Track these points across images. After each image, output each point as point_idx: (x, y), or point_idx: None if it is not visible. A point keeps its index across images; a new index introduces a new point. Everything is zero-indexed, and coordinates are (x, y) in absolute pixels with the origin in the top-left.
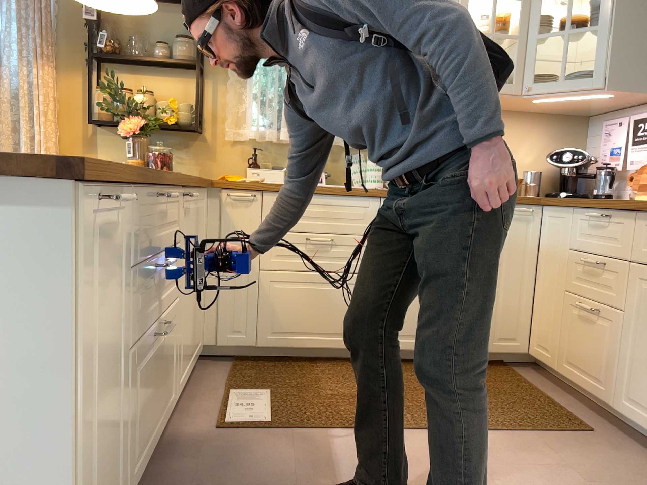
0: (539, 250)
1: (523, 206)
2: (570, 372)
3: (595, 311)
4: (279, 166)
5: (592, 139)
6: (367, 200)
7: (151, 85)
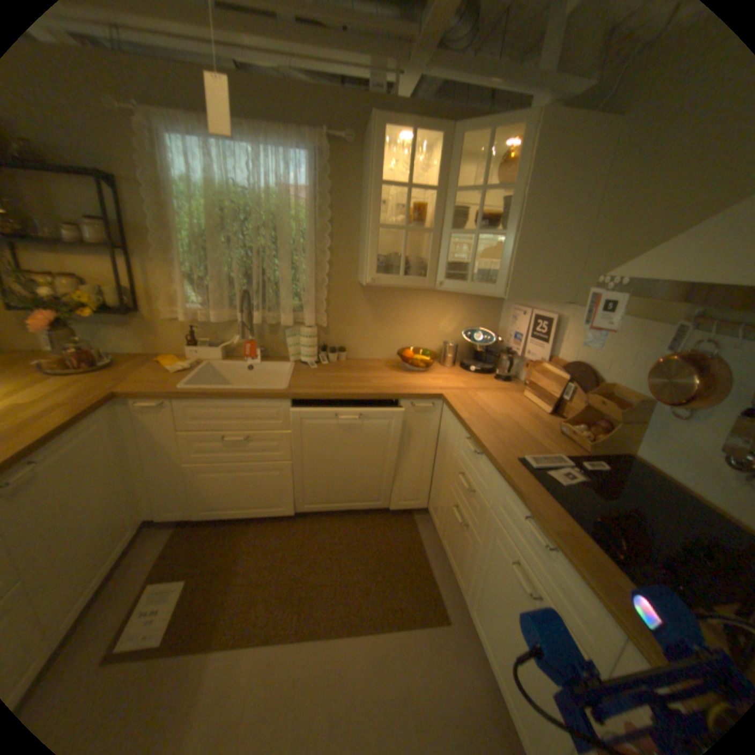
0: (439, 433)
1: (426, 402)
2: (447, 551)
3: (463, 527)
4: (218, 345)
5: (505, 313)
6: (278, 403)
7: (74, 265)
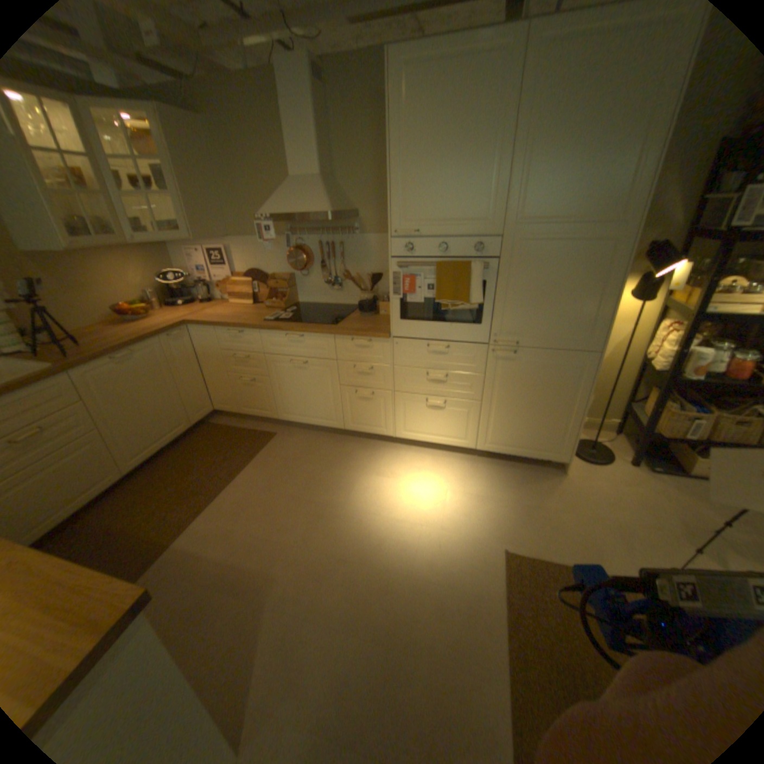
0: (193, 352)
1: (175, 331)
2: (247, 411)
3: (253, 380)
4: None
5: (173, 256)
6: (54, 381)
7: None
